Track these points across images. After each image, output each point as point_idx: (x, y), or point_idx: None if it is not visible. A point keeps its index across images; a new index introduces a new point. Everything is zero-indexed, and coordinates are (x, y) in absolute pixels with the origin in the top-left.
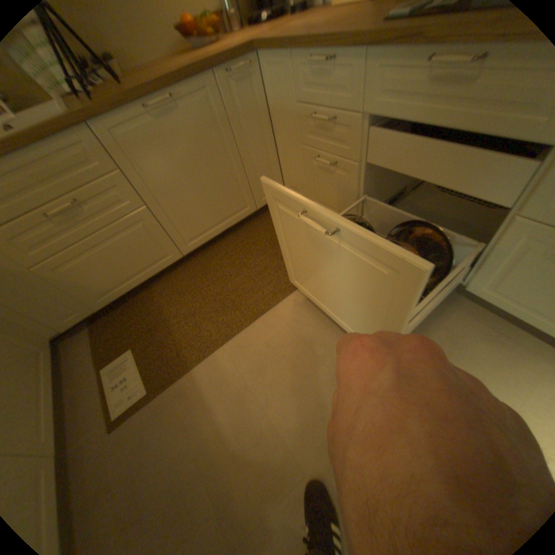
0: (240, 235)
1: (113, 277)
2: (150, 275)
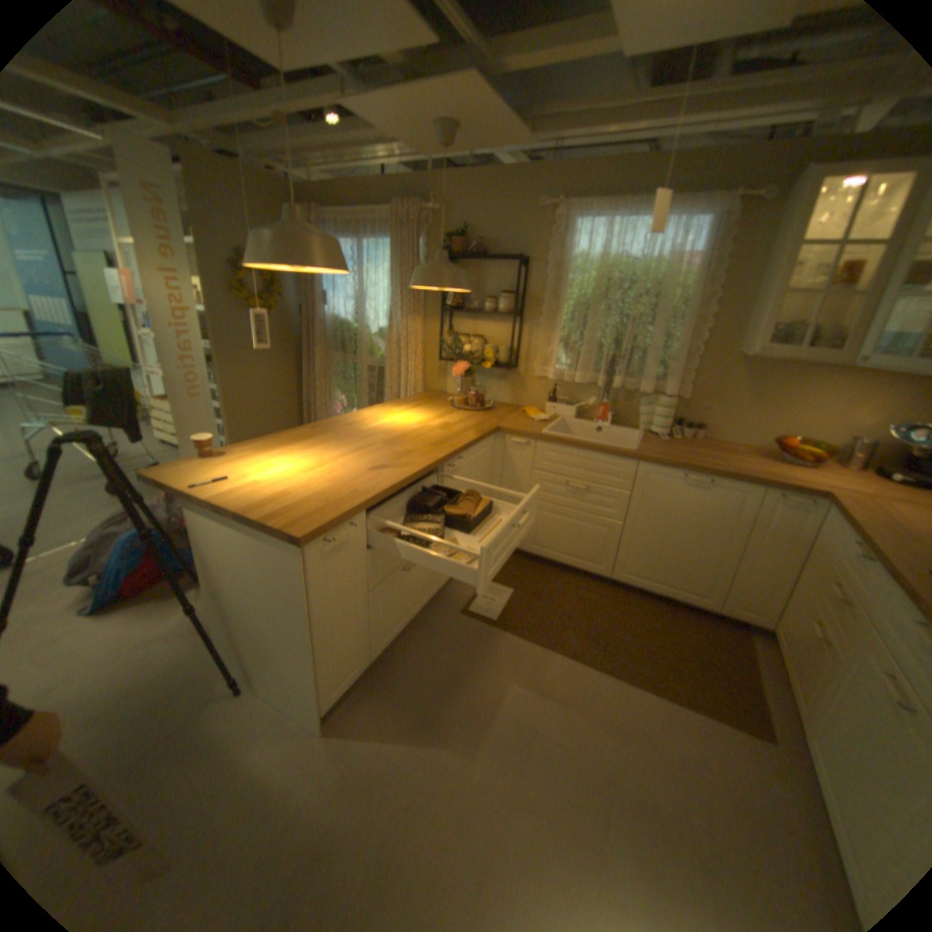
0: (677, 618)
1: (554, 544)
2: (574, 567)
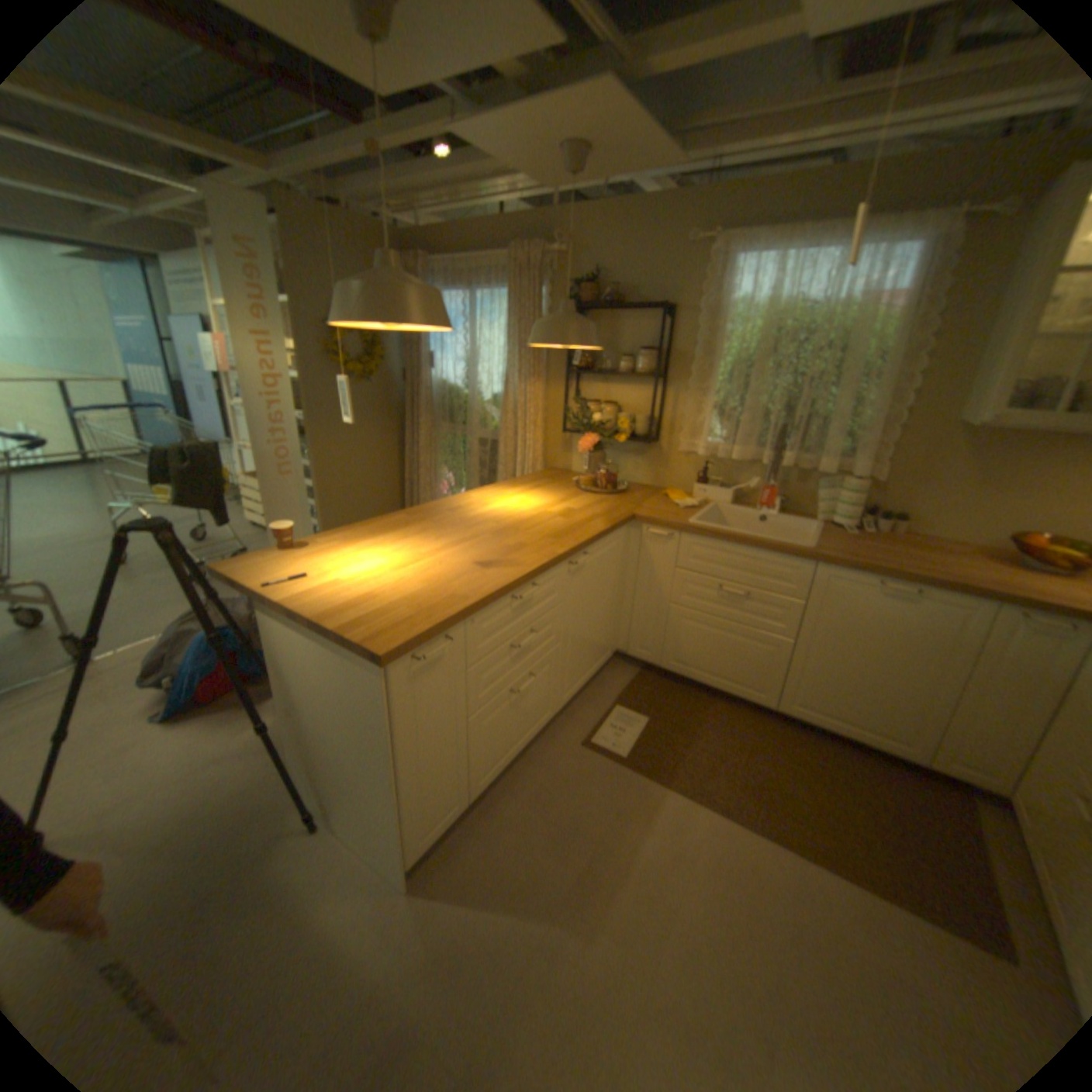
0: (867, 768)
1: (703, 662)
2: (728, 693)
